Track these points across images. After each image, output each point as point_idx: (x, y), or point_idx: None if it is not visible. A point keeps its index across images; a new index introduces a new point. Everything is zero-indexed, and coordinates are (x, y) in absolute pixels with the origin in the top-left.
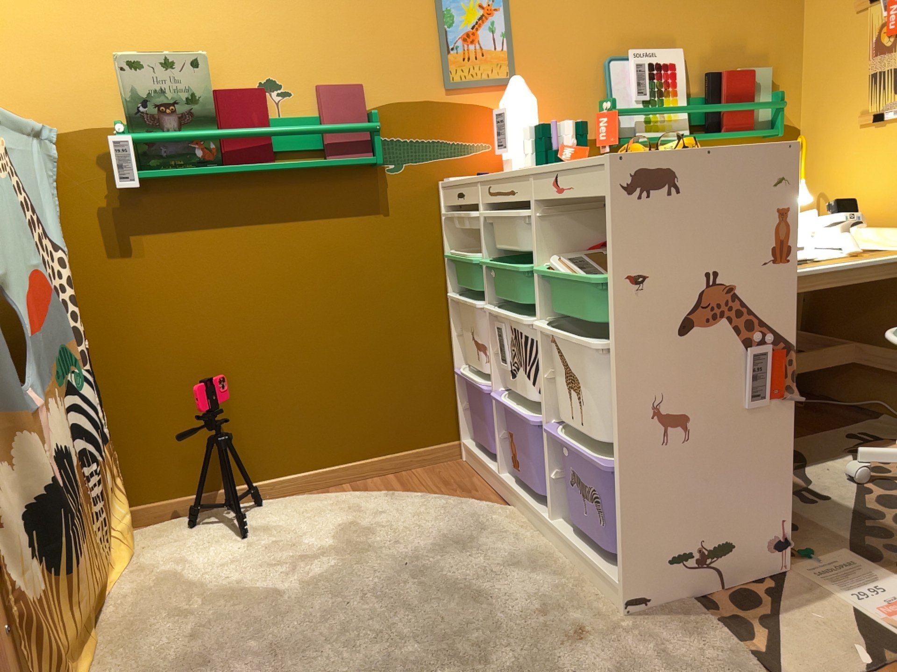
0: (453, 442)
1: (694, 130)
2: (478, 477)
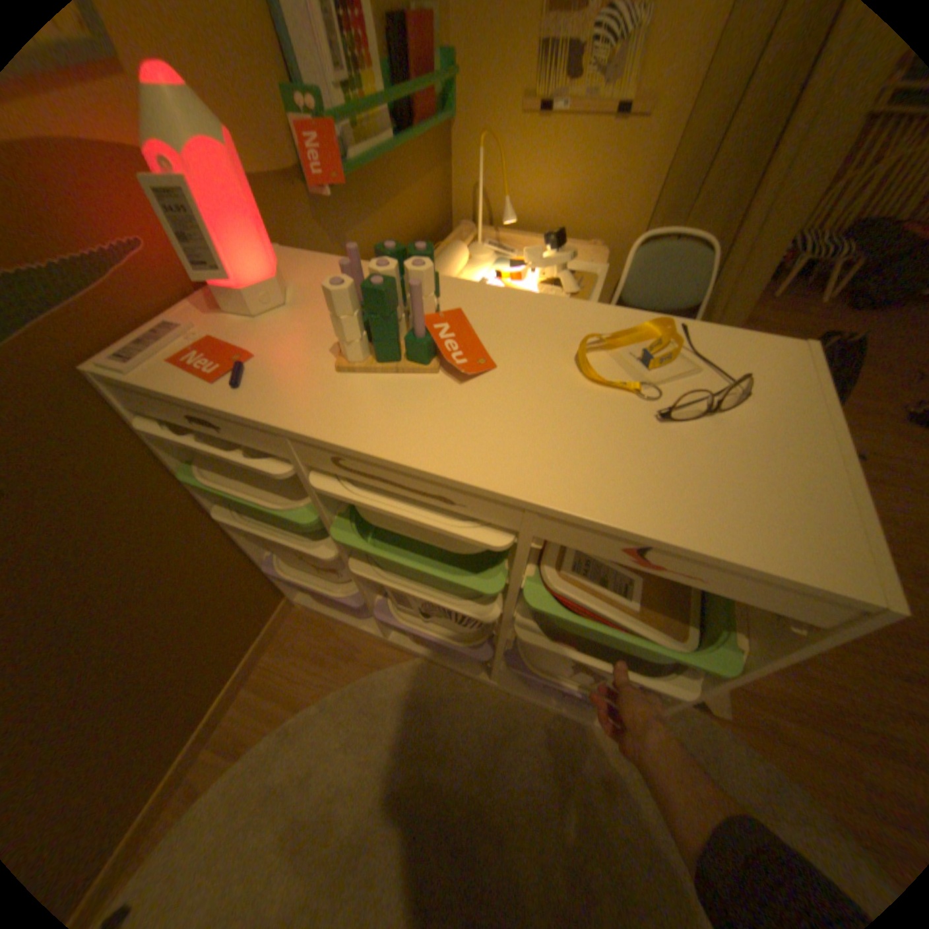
0: (280, 605)
1: (390, 123)
2: (341, 627)
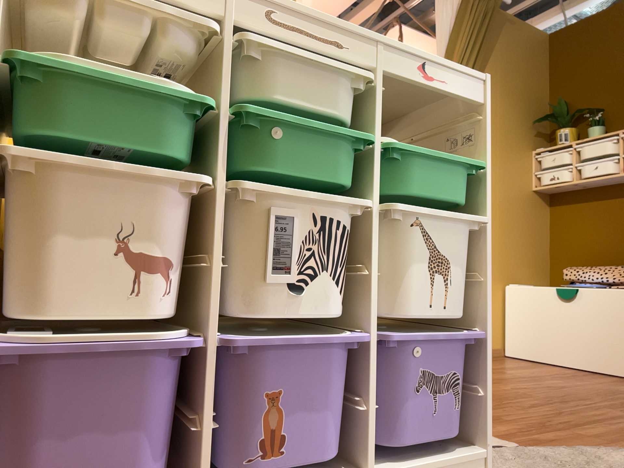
0: None
1: None
2: None
